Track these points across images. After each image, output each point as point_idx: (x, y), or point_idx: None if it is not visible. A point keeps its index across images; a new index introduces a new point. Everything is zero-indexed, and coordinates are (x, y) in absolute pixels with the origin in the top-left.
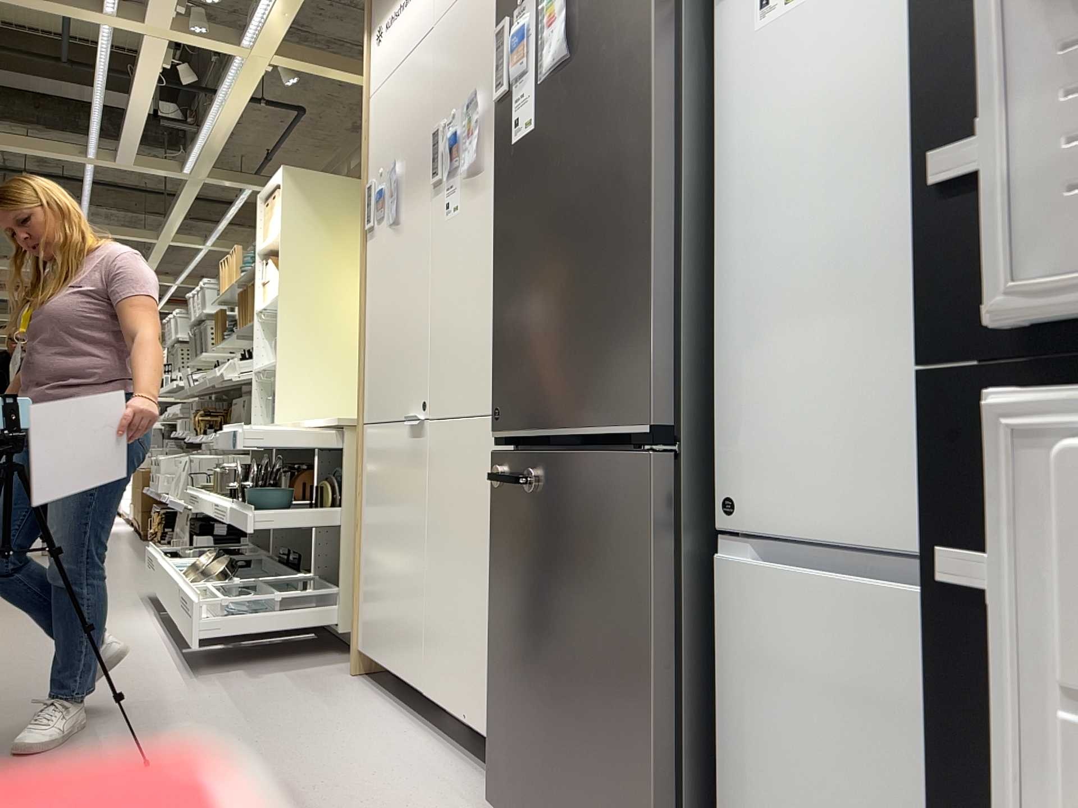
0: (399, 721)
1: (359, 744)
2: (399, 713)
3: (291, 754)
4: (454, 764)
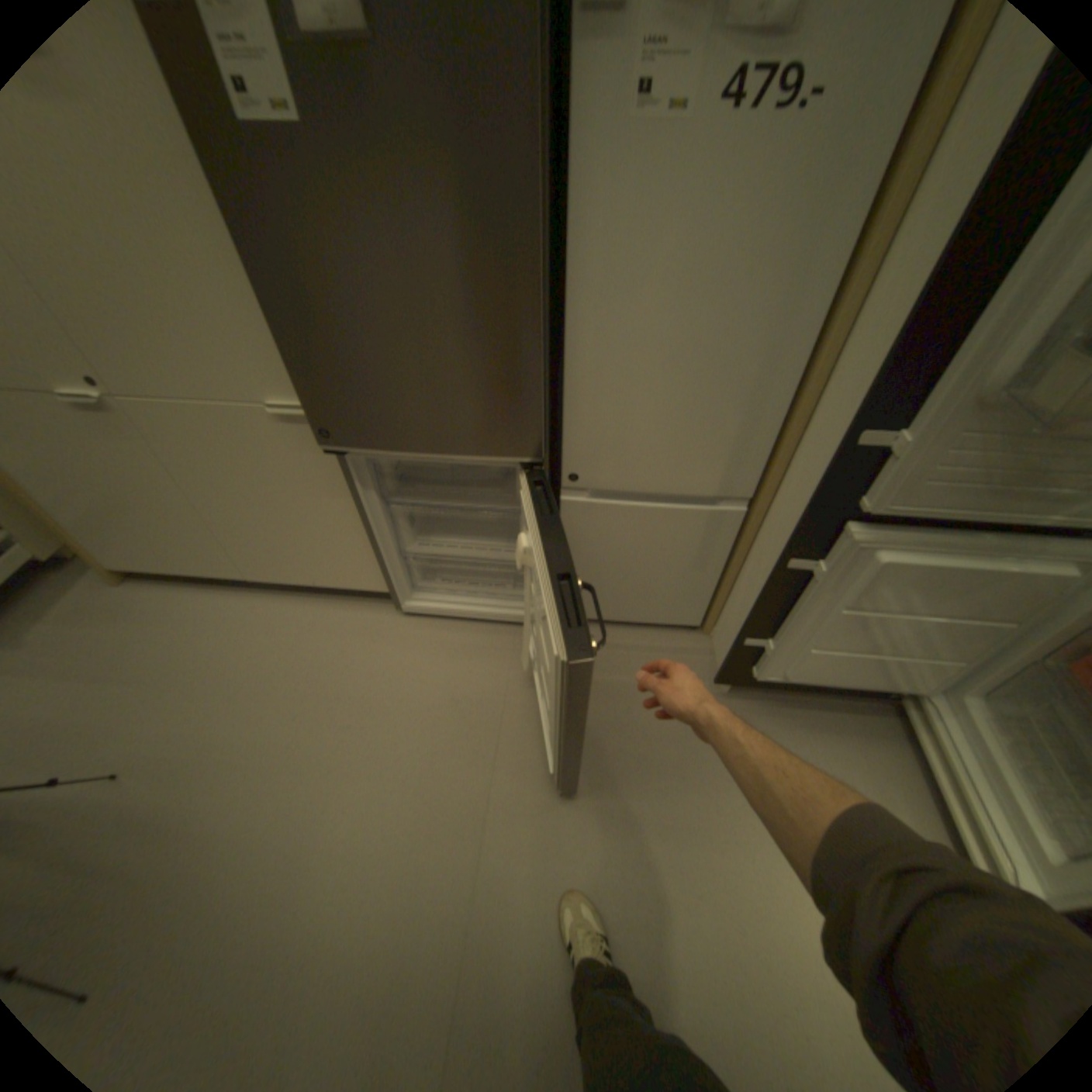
0: (230, 600)
1: (238, 637)
2: (218, 594)
3: (203, 678)
4: (320, 606)
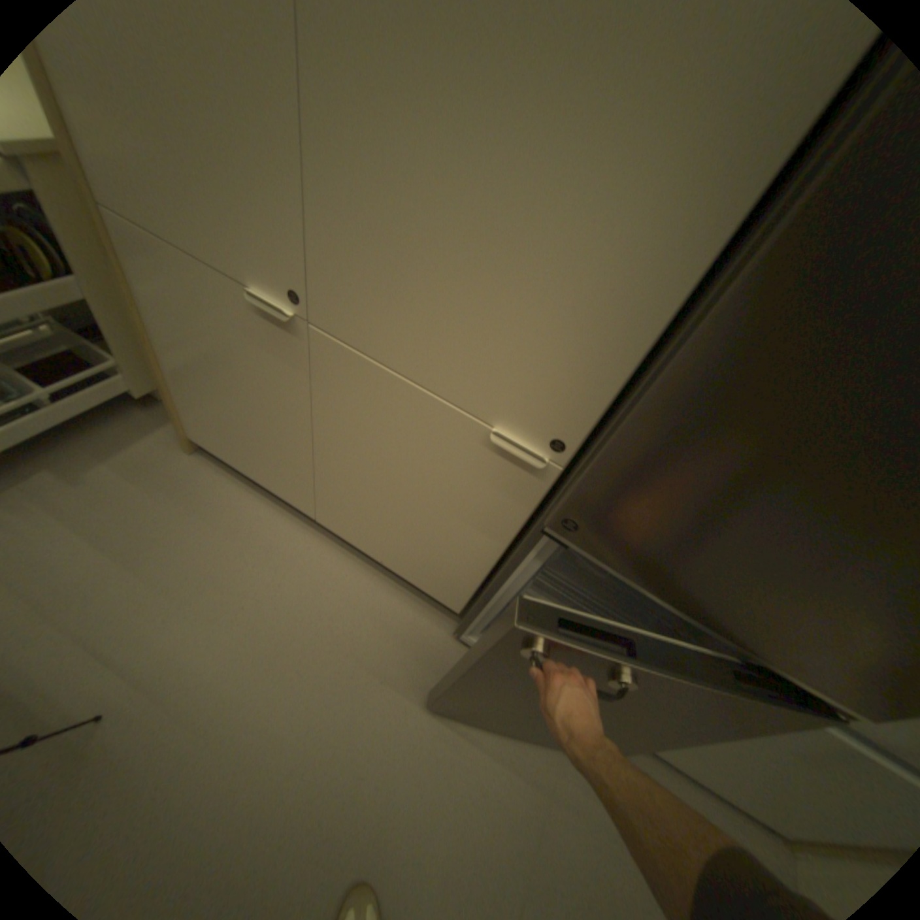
0: (289, 527)
1: (283, 581)
2: (280, 513)
3: (232, 621)
4: (375, 582)
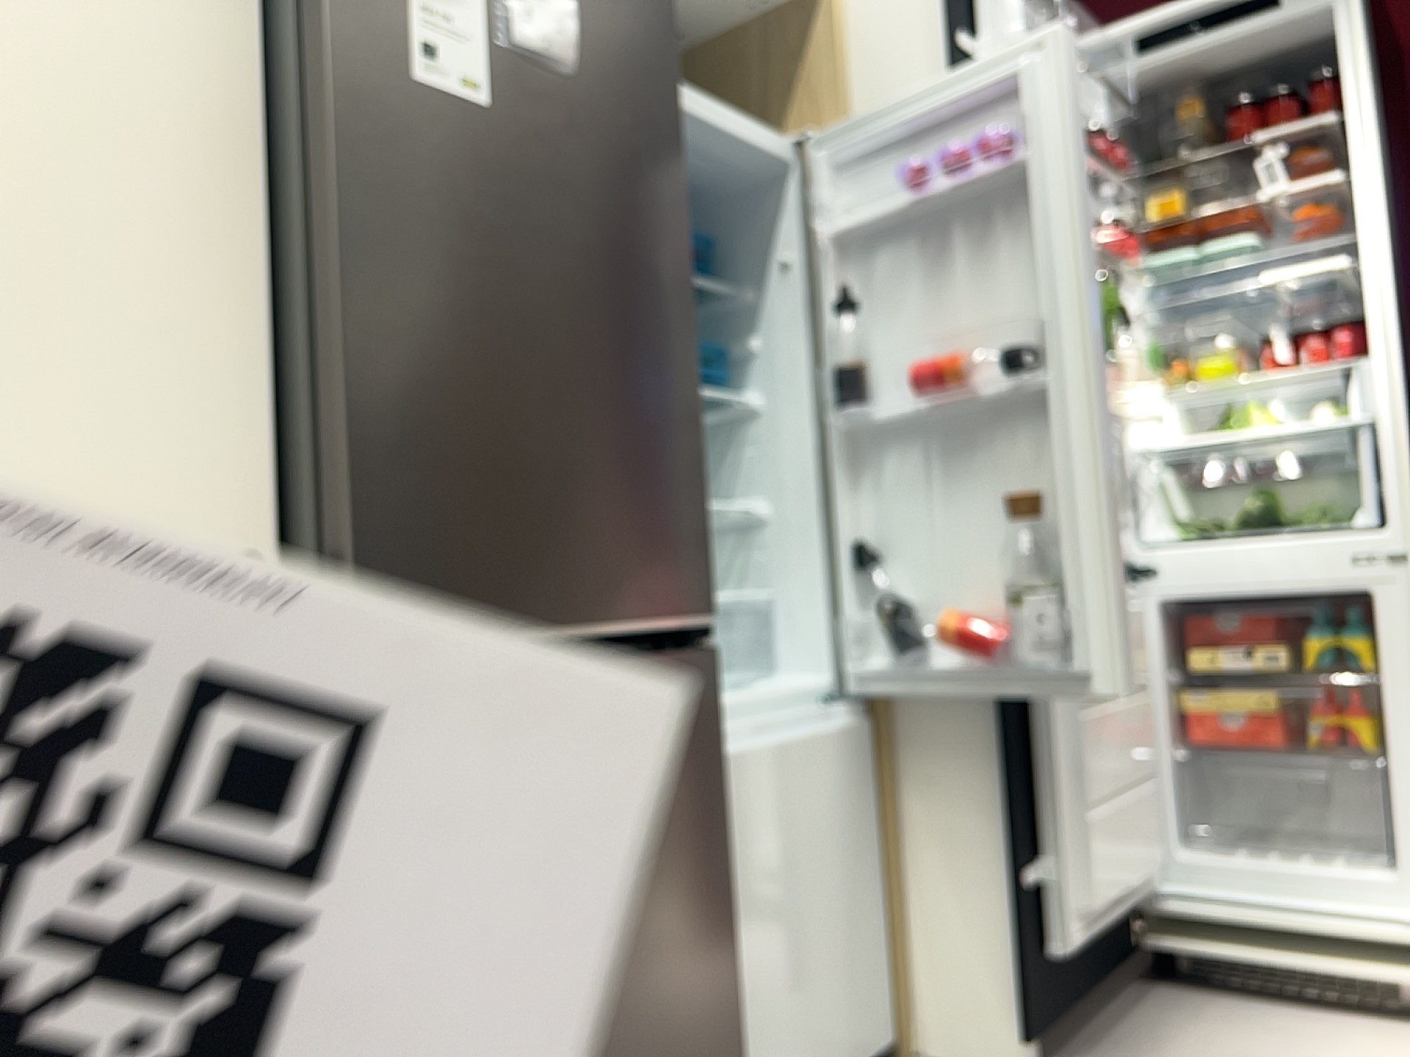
0: None
1: None
2: None
3: None
4: None
